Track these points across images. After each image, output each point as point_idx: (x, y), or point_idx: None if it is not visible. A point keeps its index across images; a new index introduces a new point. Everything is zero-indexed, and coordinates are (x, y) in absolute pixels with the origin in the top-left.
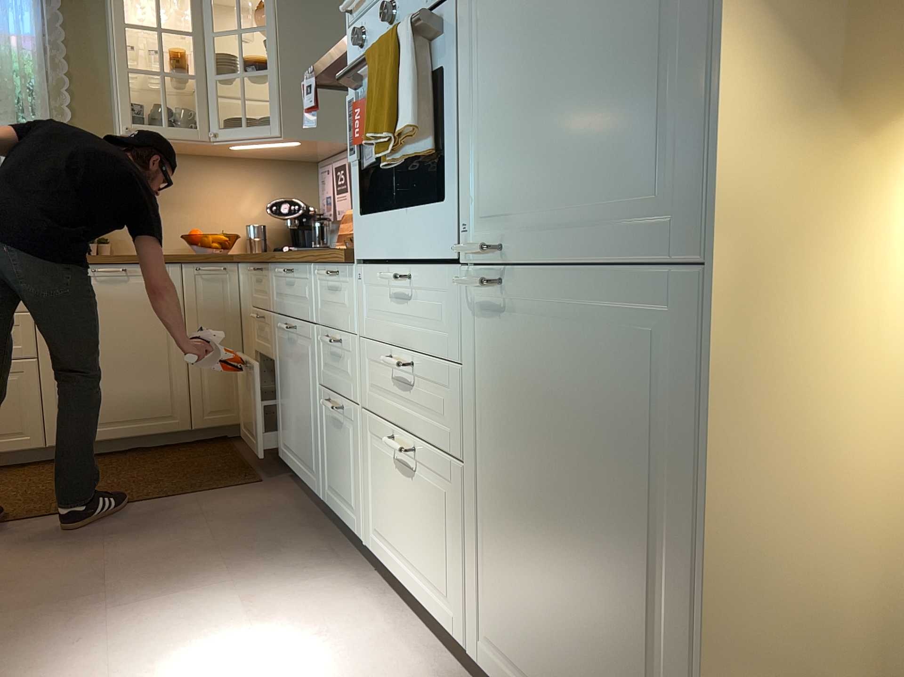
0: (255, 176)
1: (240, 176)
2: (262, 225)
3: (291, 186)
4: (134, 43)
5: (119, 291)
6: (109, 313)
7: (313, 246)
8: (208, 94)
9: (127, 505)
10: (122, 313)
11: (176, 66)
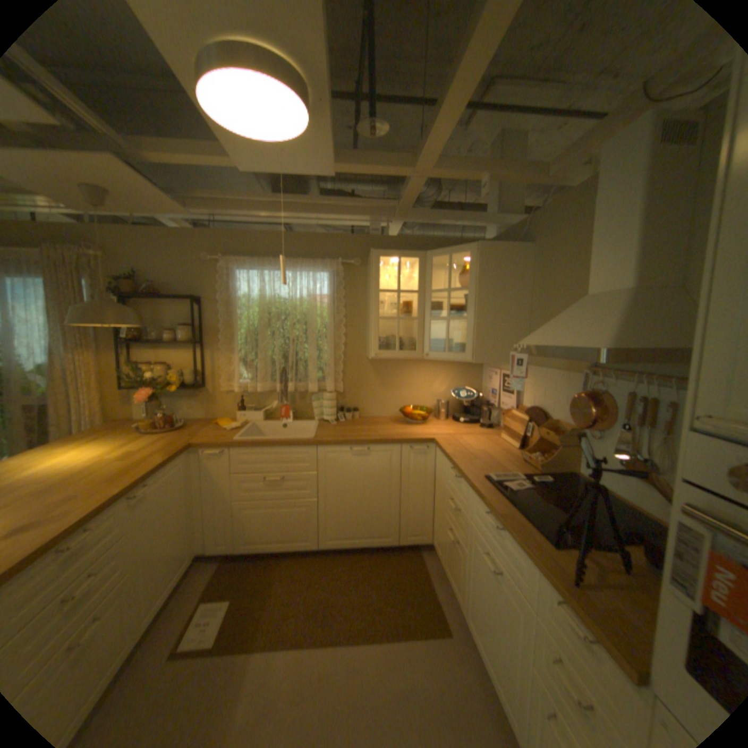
0: (443, 368)
1: (435, 368)
2: (445, 398)
3: (466, 374)
4: (382, 298)
5: (364, 460)
6: (357, 473)
7: (482, 423)
8: (424, 328)
9: (363, 645)
10: (364, 473)
11: (404, 309)
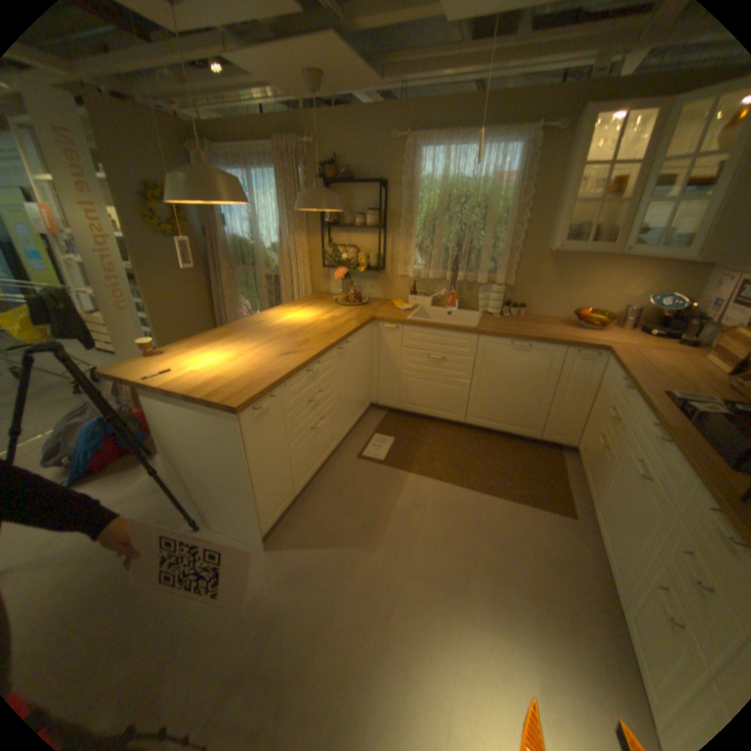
0: (649, 267)
1: (637, 267)
2: (639, 305)
3: (681, 276)
4: (587, 173)
5: (523, 356)
6: (513, 367)
7: (683, 340)
8: (636, 213)
9: (493, 497)
10: (521, 368)
11: (614, 186)
